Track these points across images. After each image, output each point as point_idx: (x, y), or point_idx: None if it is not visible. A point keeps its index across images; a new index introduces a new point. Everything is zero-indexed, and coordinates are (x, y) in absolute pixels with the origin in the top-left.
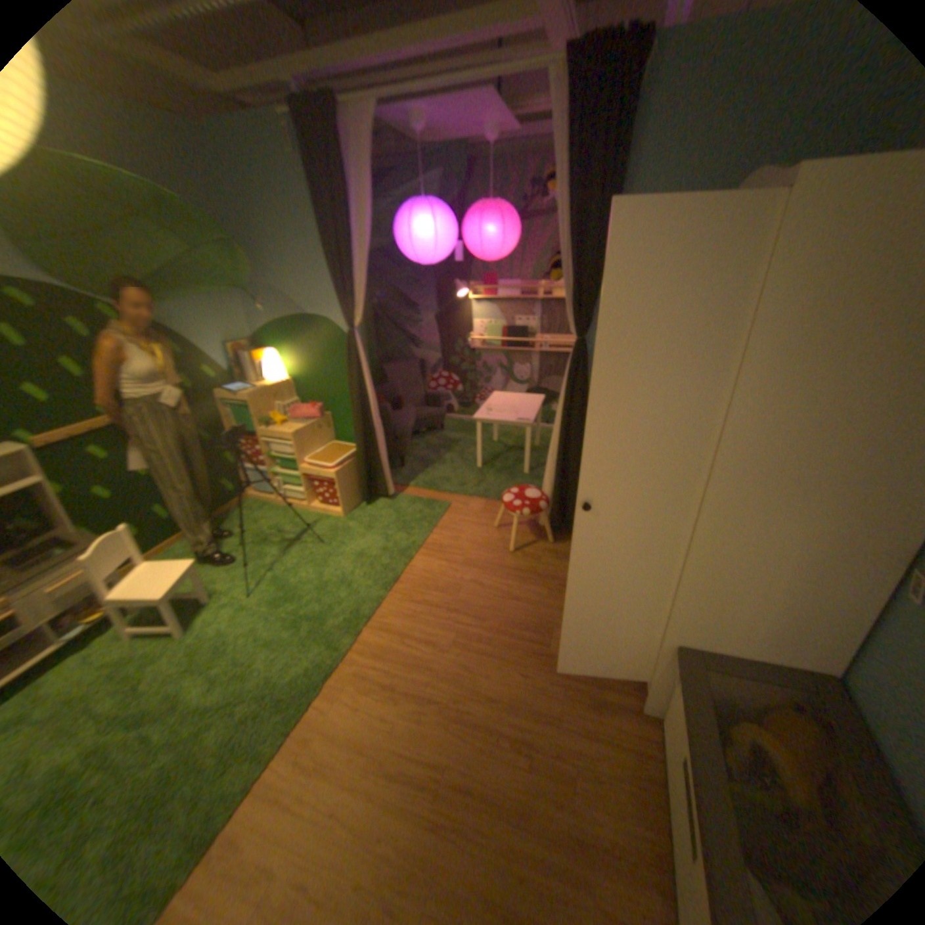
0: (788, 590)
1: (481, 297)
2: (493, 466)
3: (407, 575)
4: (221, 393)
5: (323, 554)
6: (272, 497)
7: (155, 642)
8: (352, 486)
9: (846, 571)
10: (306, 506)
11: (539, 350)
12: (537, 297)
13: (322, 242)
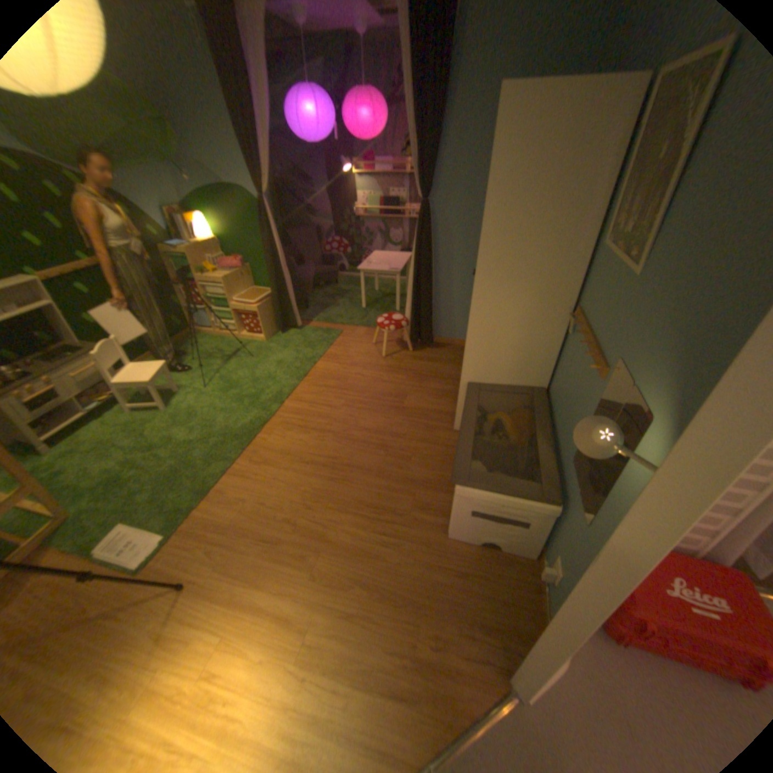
0: (517, 338)
1: (362, 173)
2: (373, 306)
3: (313, 372)
4: (163, 248)
5: (253, 363)
6: (210, 330)
7: (146, 414)
8: (270, 319)
9: (542, 323)
10: (237, 335)
11: (408, 218)
12: (406, 172)
13: (232, 122)
